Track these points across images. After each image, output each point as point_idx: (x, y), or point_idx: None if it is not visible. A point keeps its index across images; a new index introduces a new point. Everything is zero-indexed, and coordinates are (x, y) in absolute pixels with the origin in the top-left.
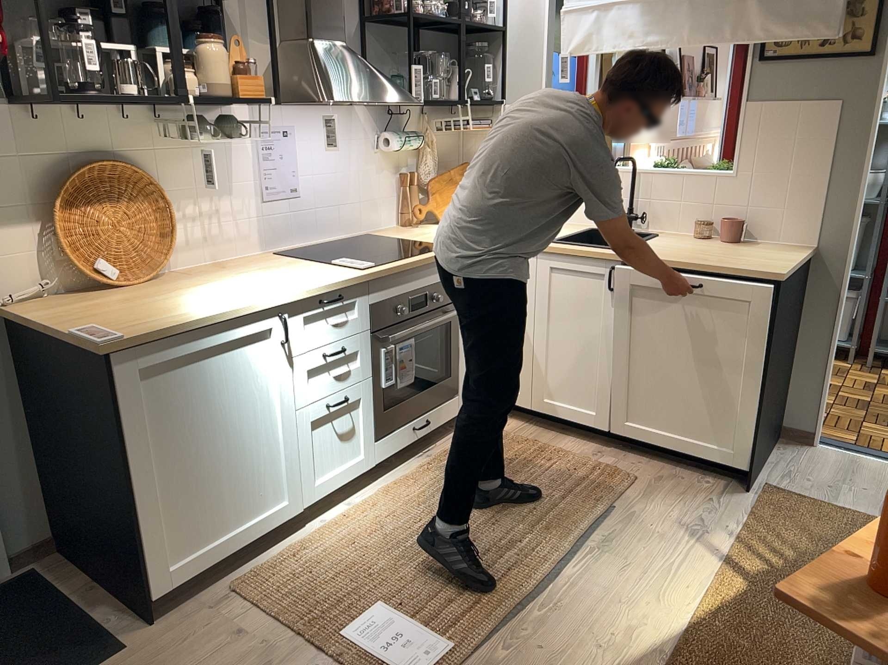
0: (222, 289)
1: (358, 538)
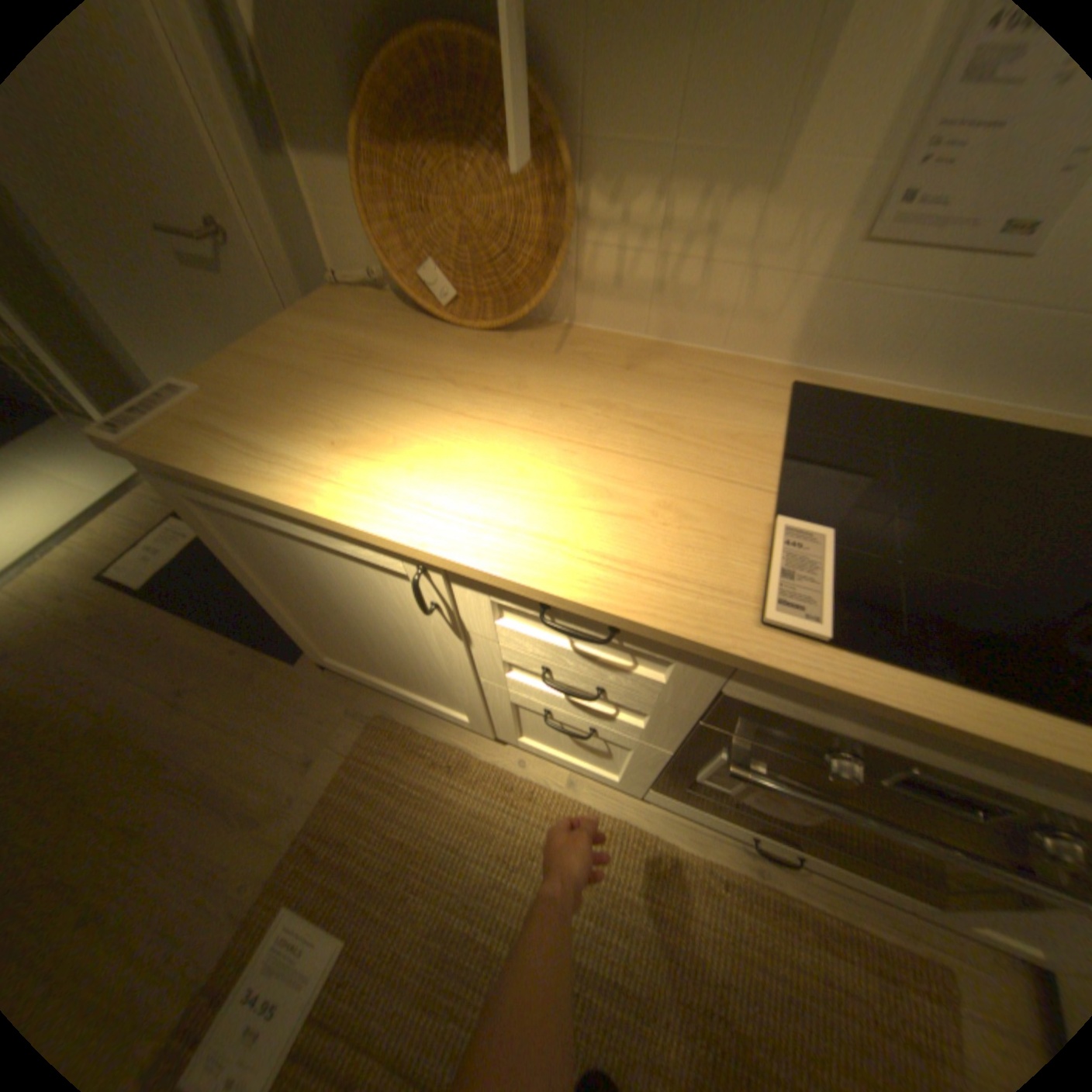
0: (465, 425)
1: (486, 836)
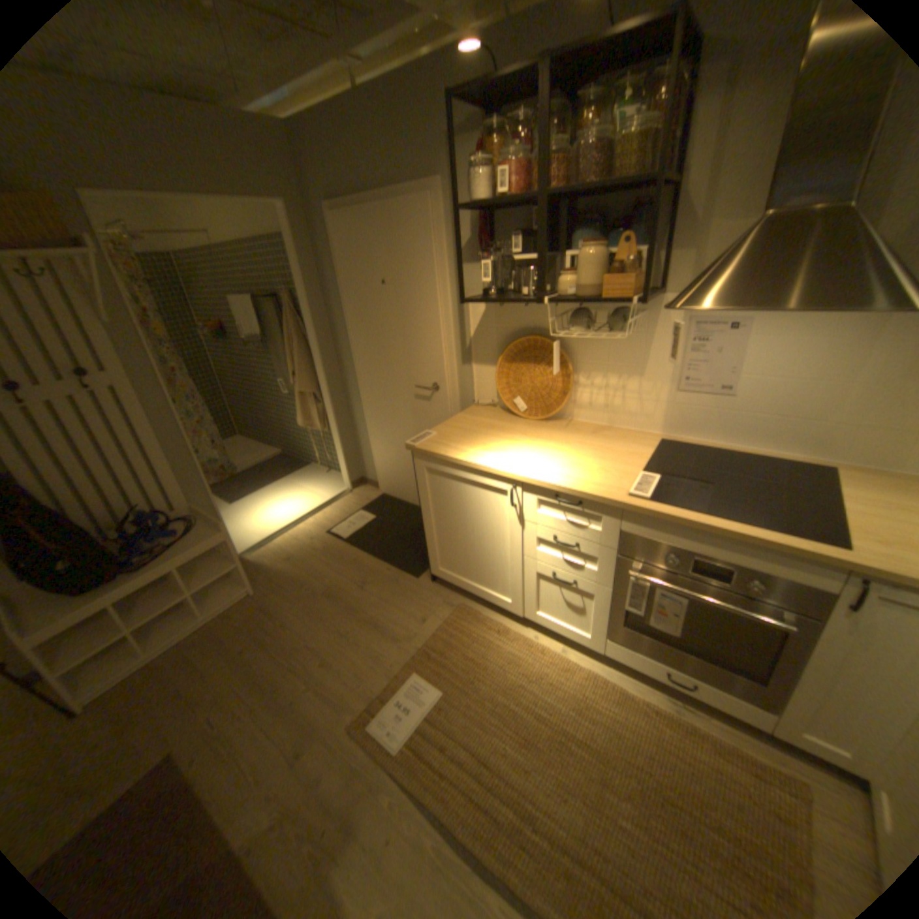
0: (530, 447)
1: (515, 664)
